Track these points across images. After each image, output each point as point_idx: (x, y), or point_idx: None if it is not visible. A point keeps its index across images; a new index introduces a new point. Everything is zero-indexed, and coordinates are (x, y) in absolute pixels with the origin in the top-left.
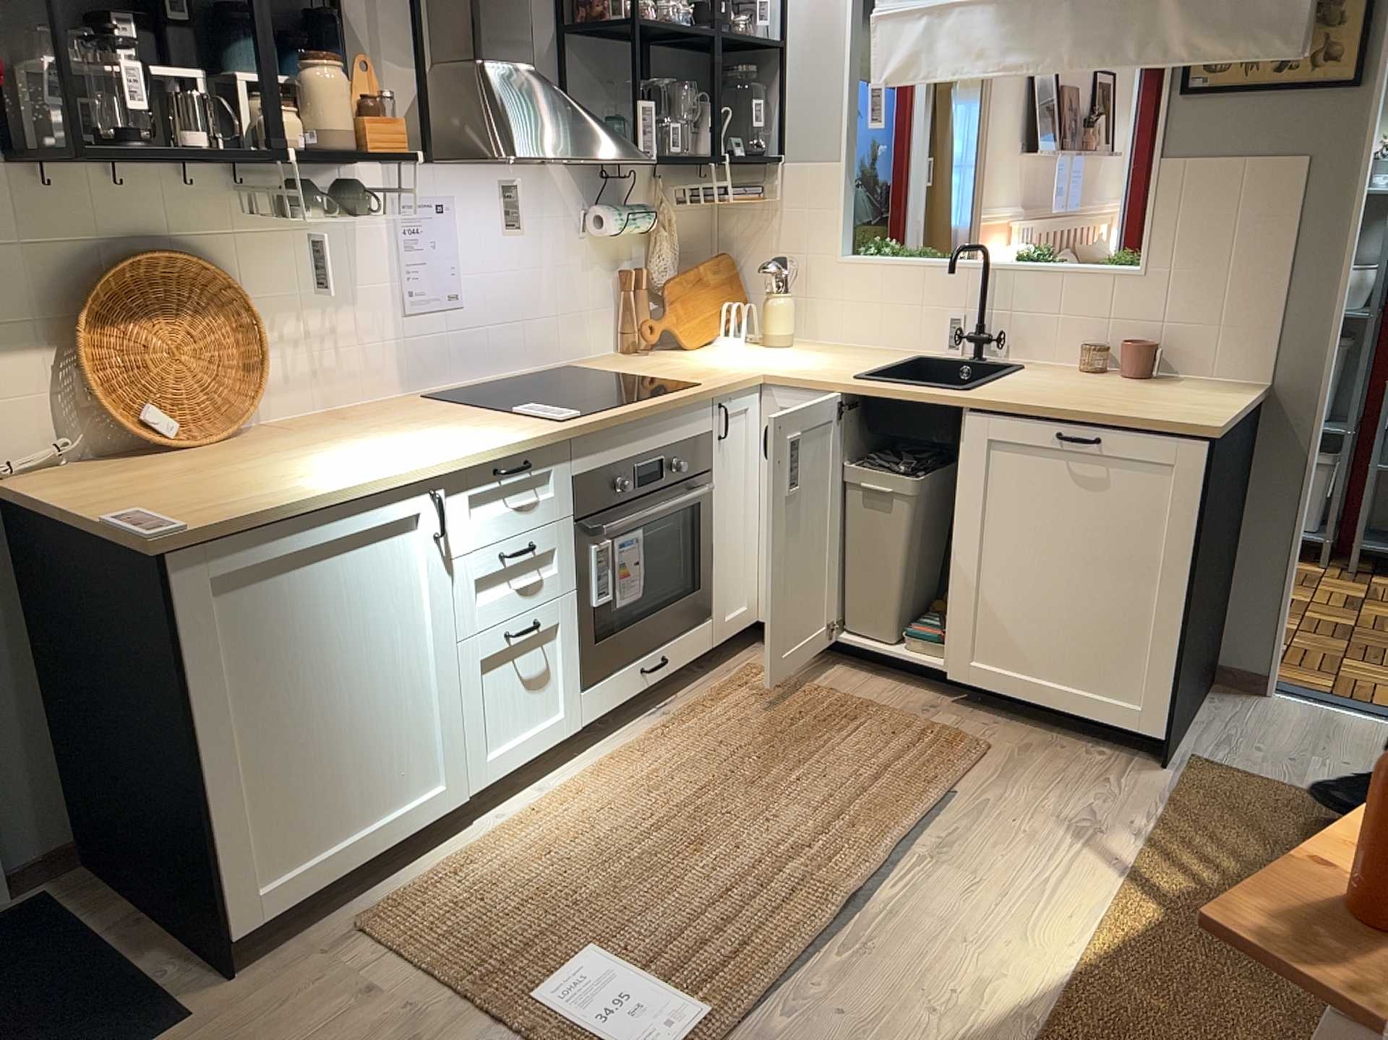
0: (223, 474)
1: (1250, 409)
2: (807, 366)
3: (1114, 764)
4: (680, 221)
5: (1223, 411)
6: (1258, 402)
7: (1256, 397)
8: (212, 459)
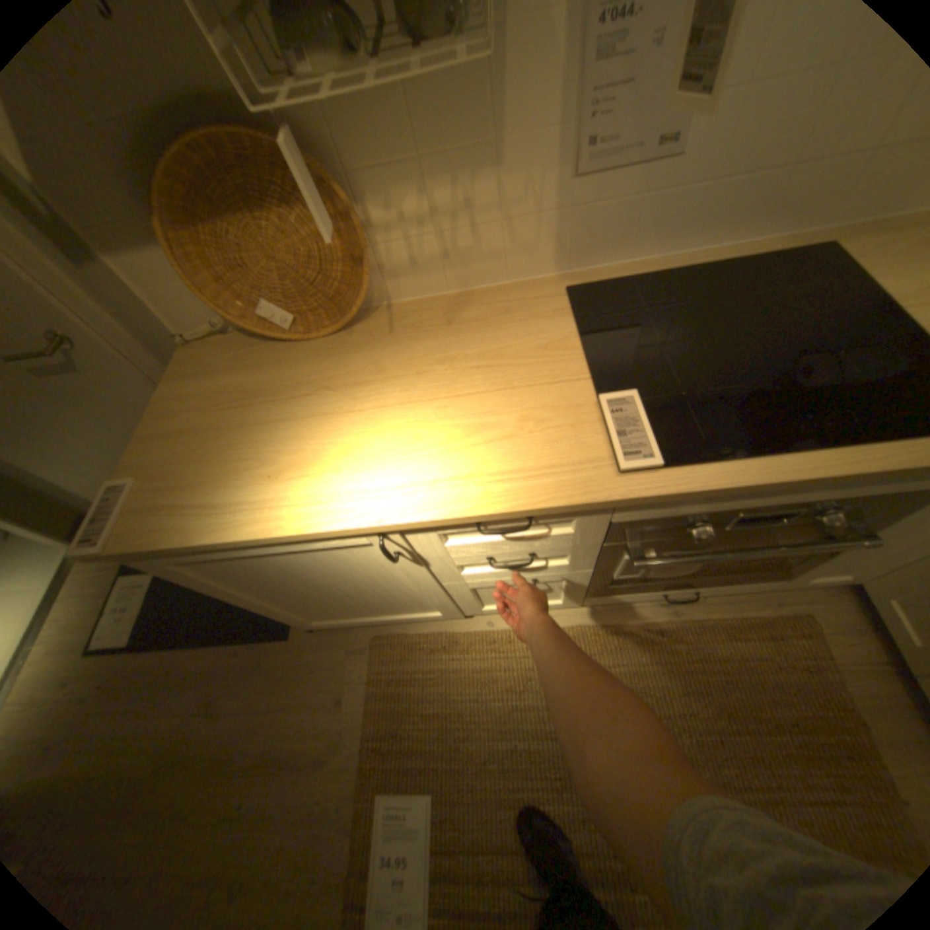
0: (252, 417)
1: None
2: None
3: None
4: None
5: None
6: None
7: None
8: (288, 370)
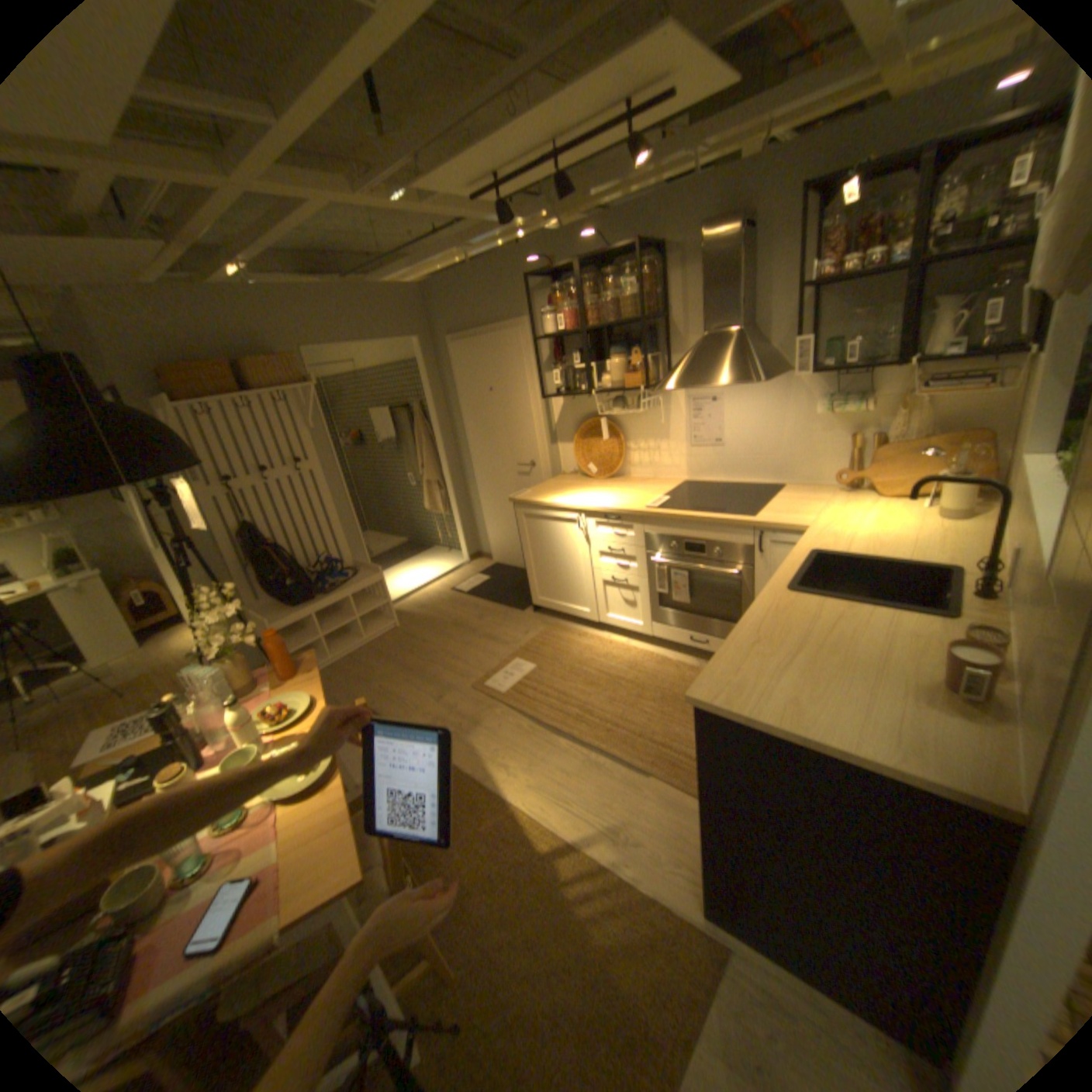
0: (567, 489)
1: (865, 769)
2: (856, 534)
3: (702, 878)
4: (953, 398)
5: (768, 715)
6: (934, 794)
7: (896, 771)
8: (584, 483)
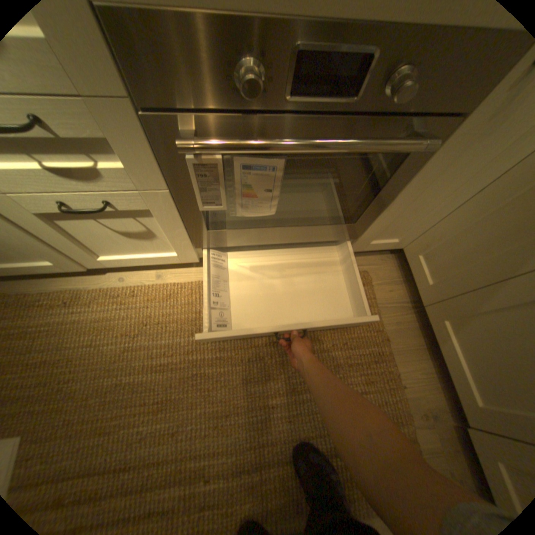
0: None
1: None
2: None
3: None
4: None
5: None
6: None
7: None
8: None
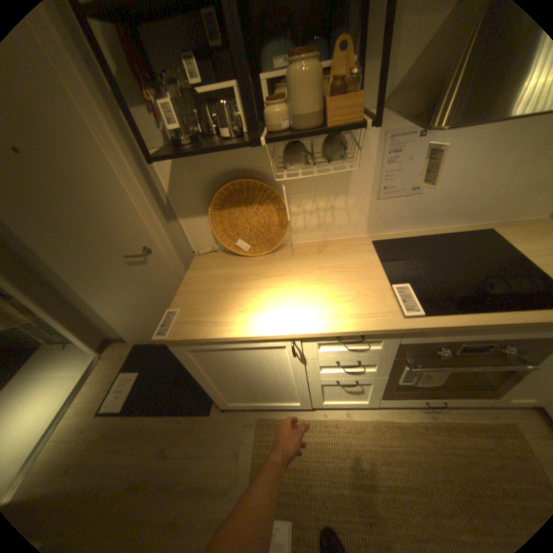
0: (232, 287)
1: None
2: None
3: None
4: None
5: None
6: None
7: None
8: (247, 268)
